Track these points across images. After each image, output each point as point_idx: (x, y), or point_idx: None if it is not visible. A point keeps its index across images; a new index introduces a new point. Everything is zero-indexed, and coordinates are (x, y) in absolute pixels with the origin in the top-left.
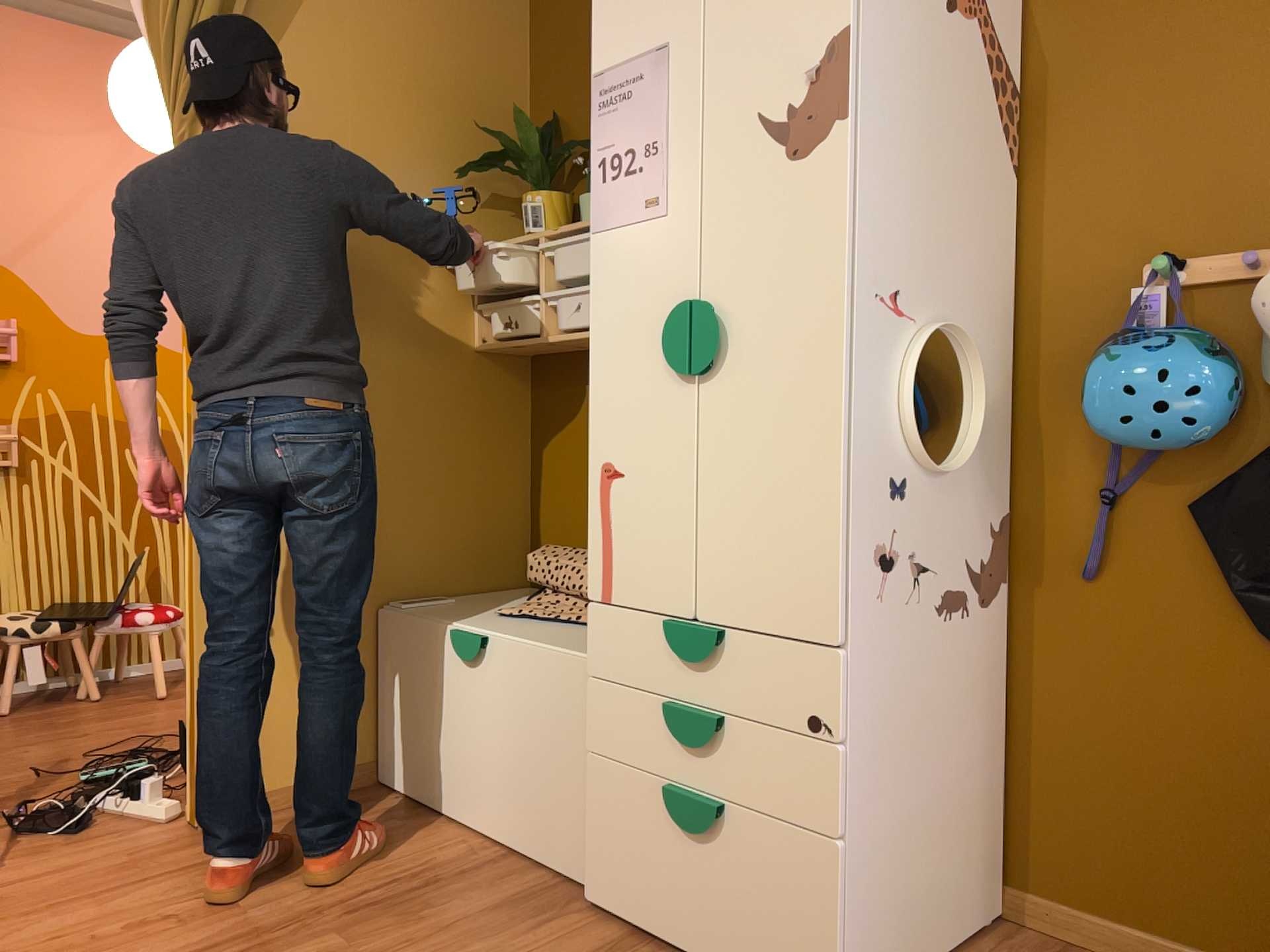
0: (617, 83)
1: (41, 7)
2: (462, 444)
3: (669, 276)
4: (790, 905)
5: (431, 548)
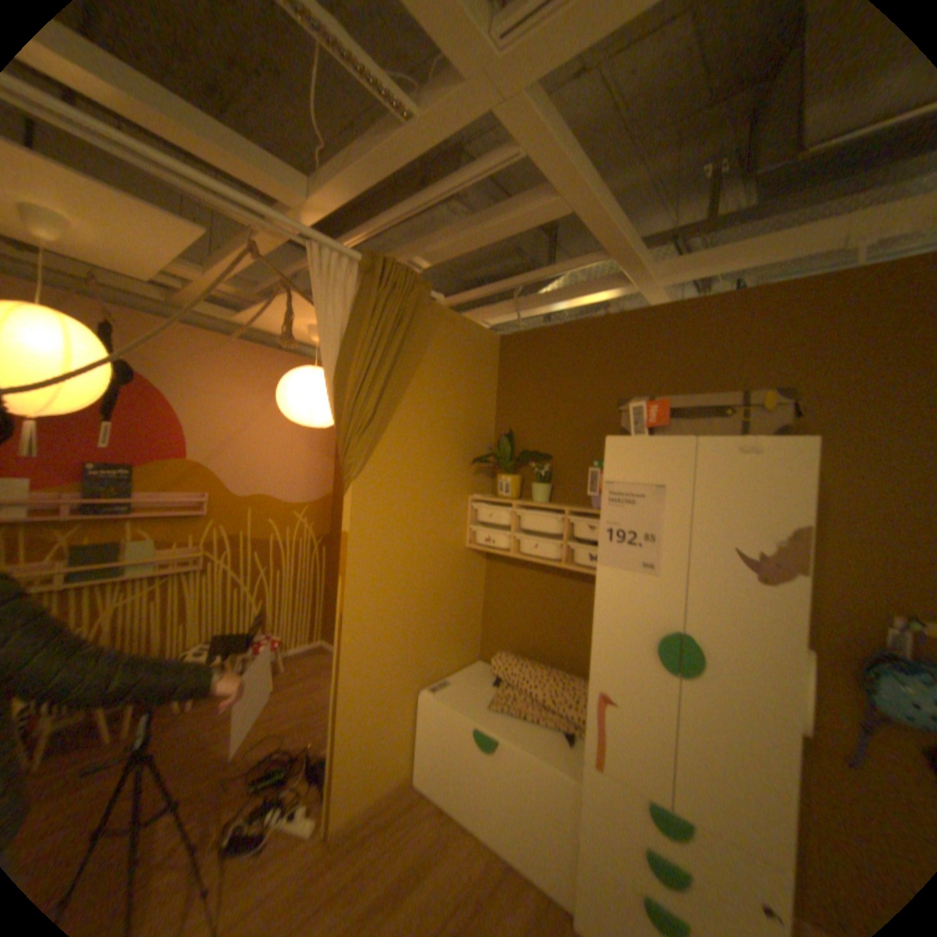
0: (623, 491)
1: (226, 327)
2: (458, 595)
3: (660, 611)
4: None
5: (442, 653)
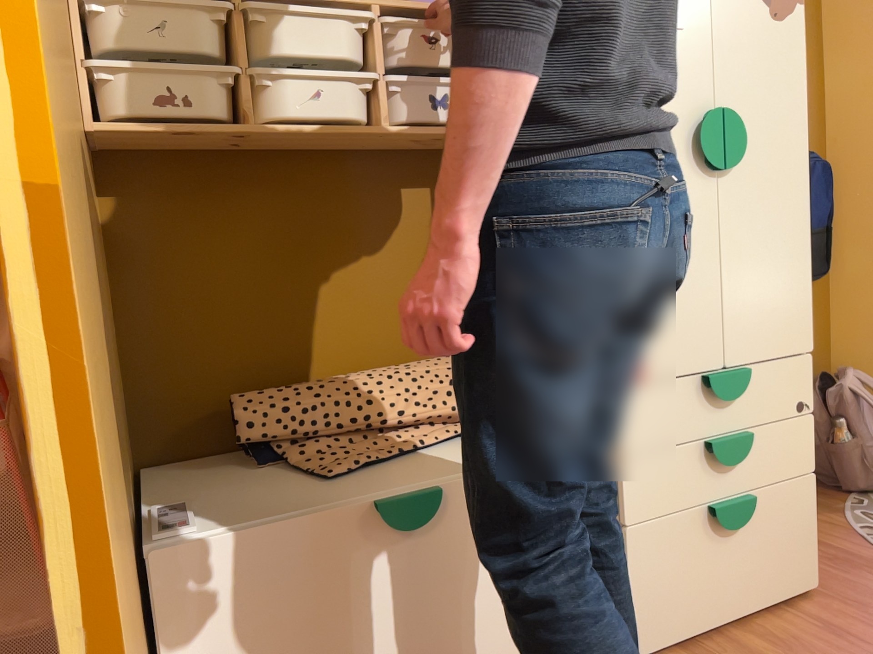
0: None
1: None
2: None
3: (689, 85)
4: (793, 530)
5: None
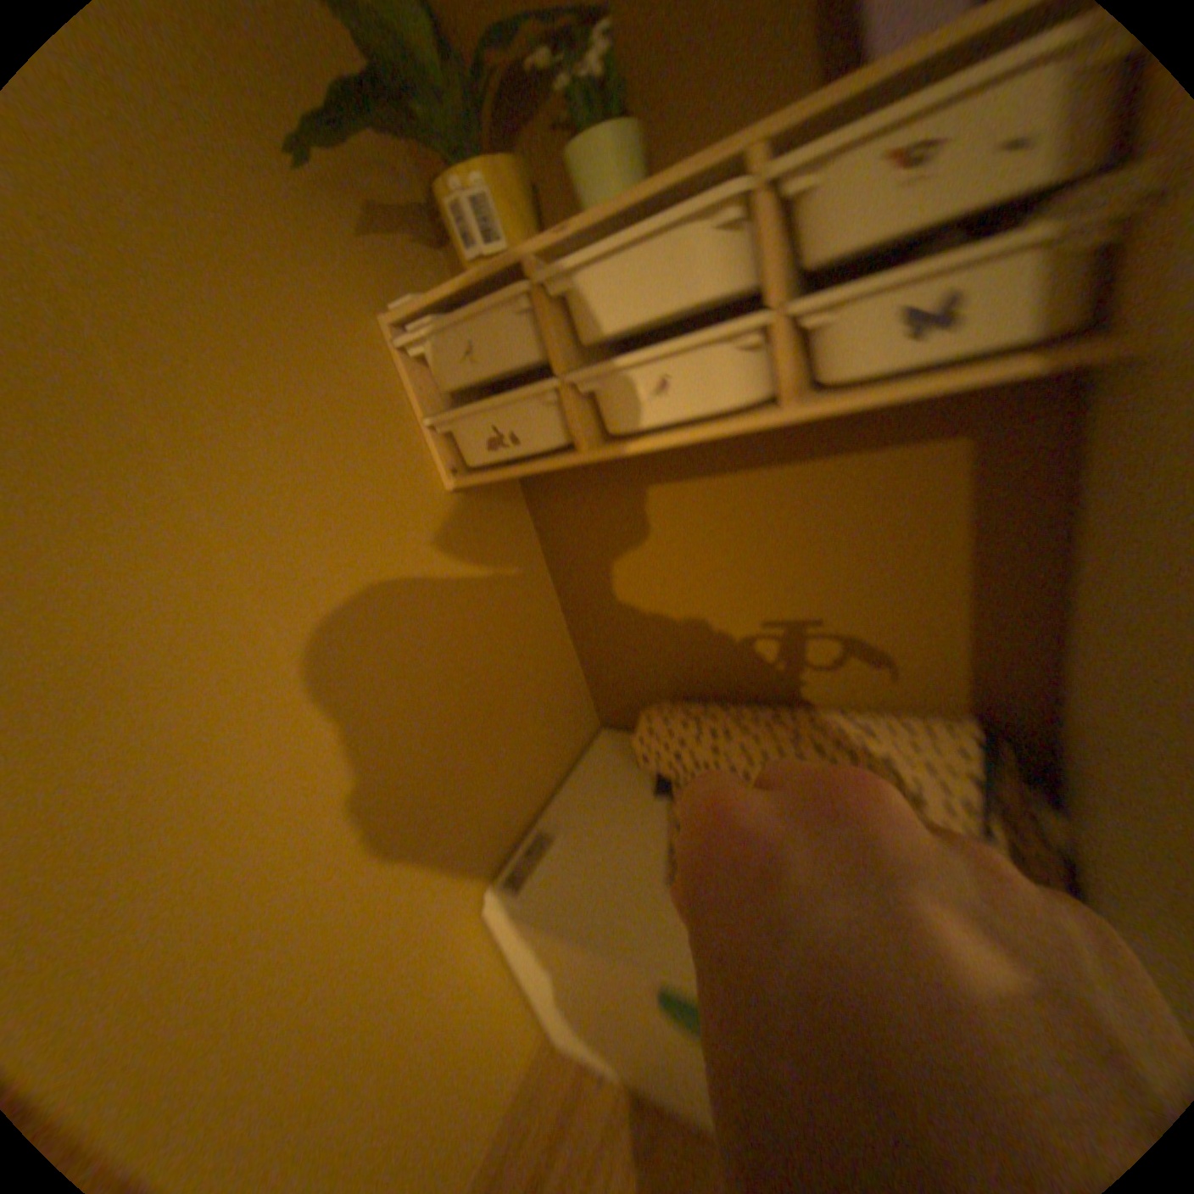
0: None
1: None
2: (484, 629)
3: None
4: None
5: (502, 778)
